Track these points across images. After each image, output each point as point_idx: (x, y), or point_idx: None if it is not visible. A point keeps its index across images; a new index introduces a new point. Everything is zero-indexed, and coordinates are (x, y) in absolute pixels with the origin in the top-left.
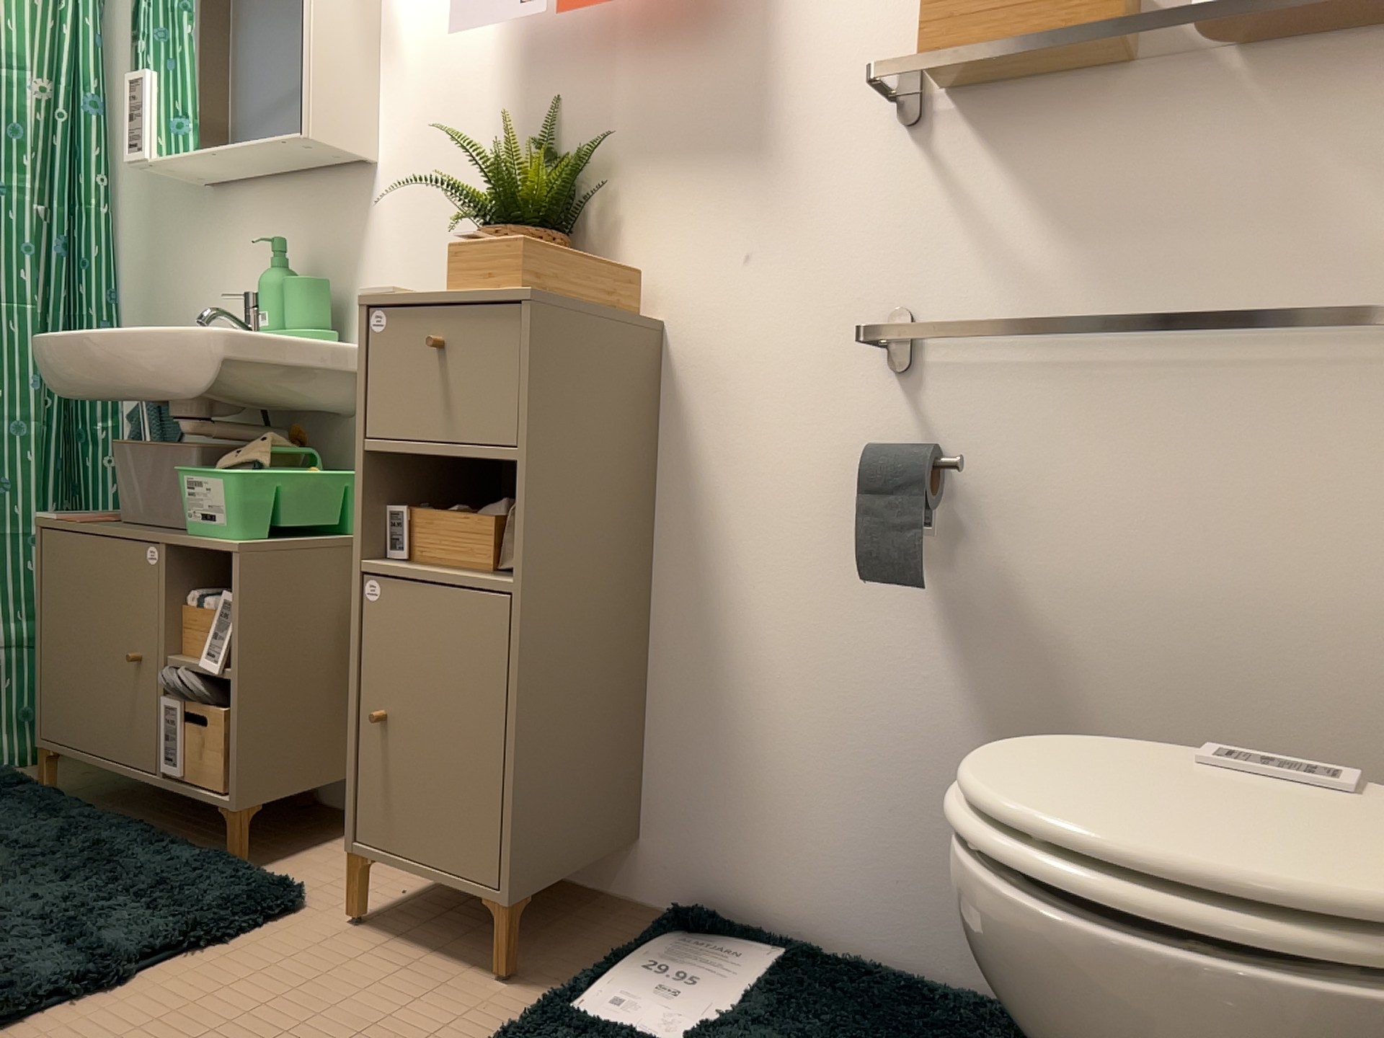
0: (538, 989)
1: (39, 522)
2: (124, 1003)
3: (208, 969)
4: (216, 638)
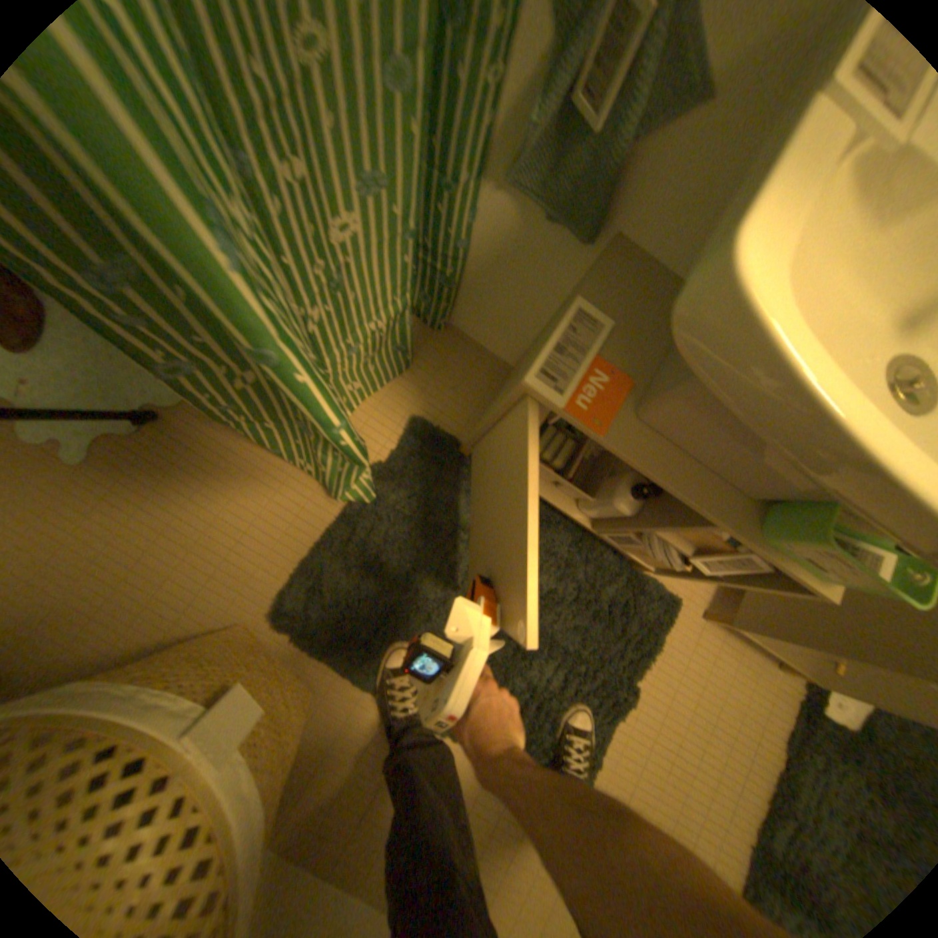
0: (800, 676)
1: (526, 388)
2: (647, 714)
3: (666, 677)
4: (723, 564)
